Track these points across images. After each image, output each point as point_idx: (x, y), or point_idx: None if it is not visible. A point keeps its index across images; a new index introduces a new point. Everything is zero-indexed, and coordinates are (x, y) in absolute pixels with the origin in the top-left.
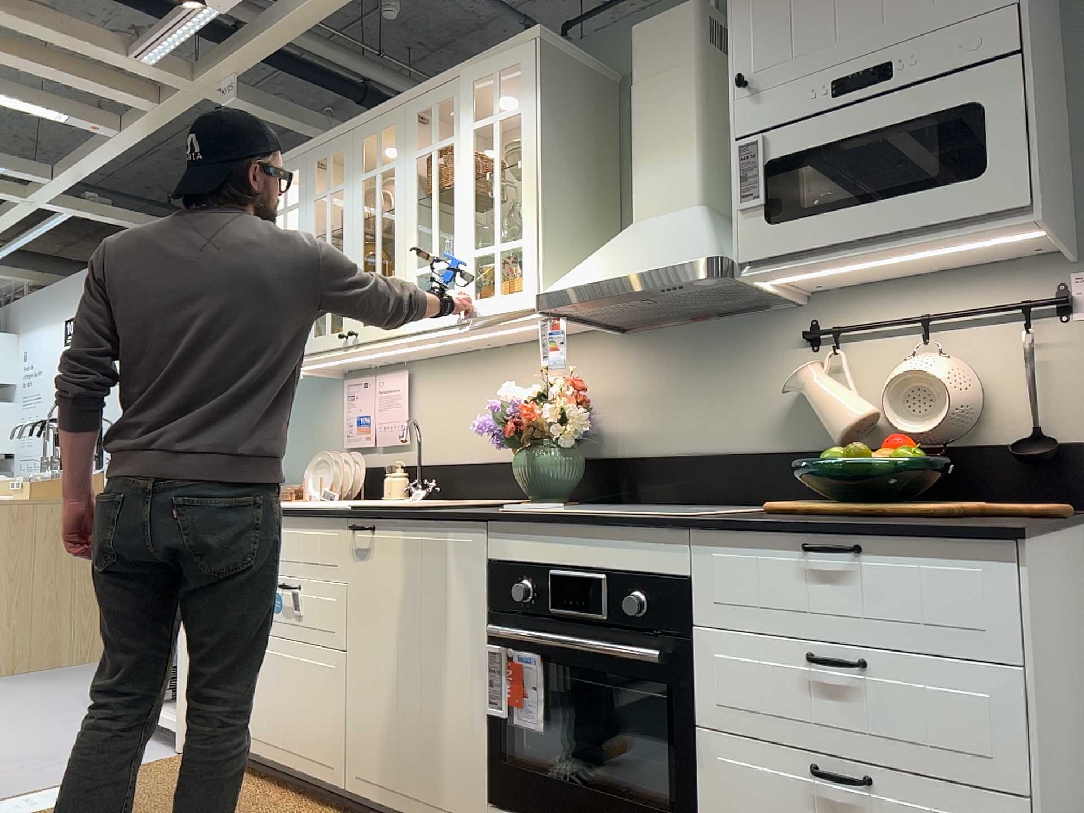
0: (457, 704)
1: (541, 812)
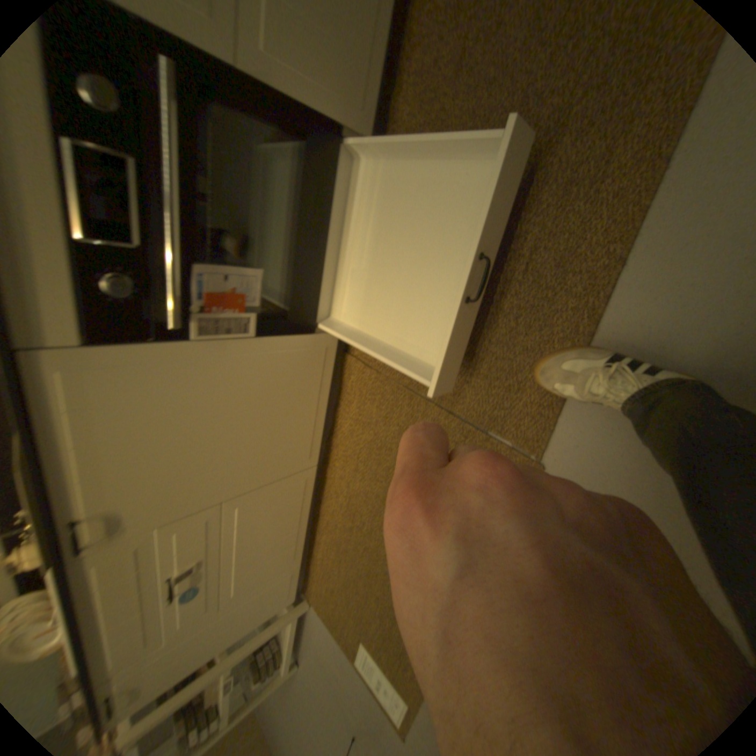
0: (254, 368)
1: (318, 280)
